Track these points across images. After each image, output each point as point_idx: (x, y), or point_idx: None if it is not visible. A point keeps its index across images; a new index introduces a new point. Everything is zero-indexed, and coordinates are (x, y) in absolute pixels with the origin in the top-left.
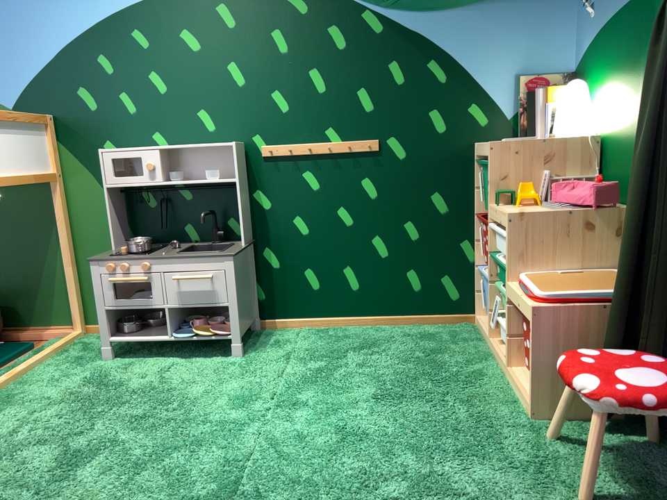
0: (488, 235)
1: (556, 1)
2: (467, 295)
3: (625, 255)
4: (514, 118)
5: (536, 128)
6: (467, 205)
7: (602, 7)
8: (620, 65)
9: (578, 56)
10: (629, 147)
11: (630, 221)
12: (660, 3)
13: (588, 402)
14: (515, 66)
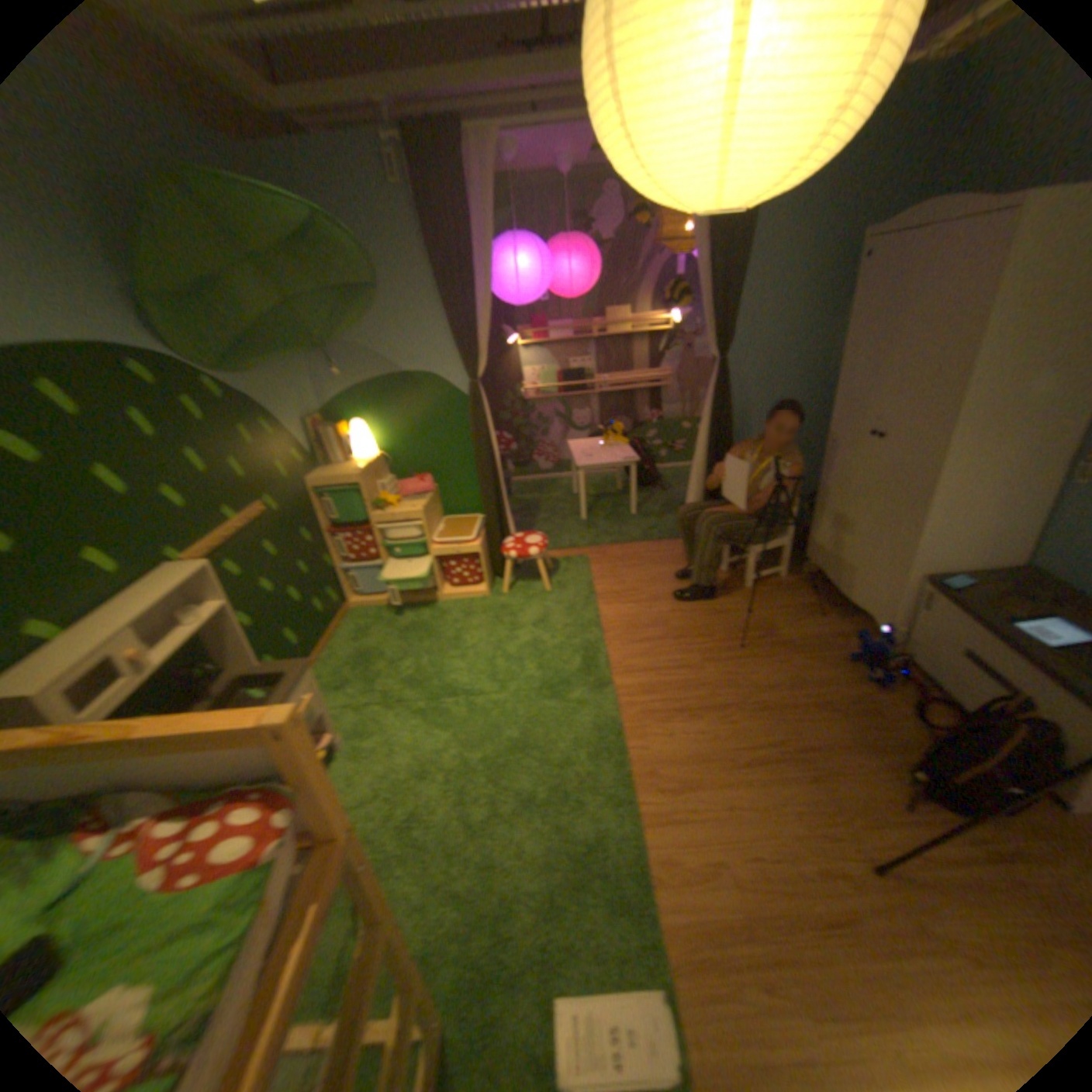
0: (366, 536)
1: (295, 359)
2: (337, 592)
3: (486, 504)
4: (309, 452)
5: (329, 455)
6: (315, 528)
7: (348, 371)
8: (387, 410)
9: (321, 400)
10: (415, 456)
11: (484, 489)
12: (422, 381)
13: (535, 557)
14: (296, 412)
